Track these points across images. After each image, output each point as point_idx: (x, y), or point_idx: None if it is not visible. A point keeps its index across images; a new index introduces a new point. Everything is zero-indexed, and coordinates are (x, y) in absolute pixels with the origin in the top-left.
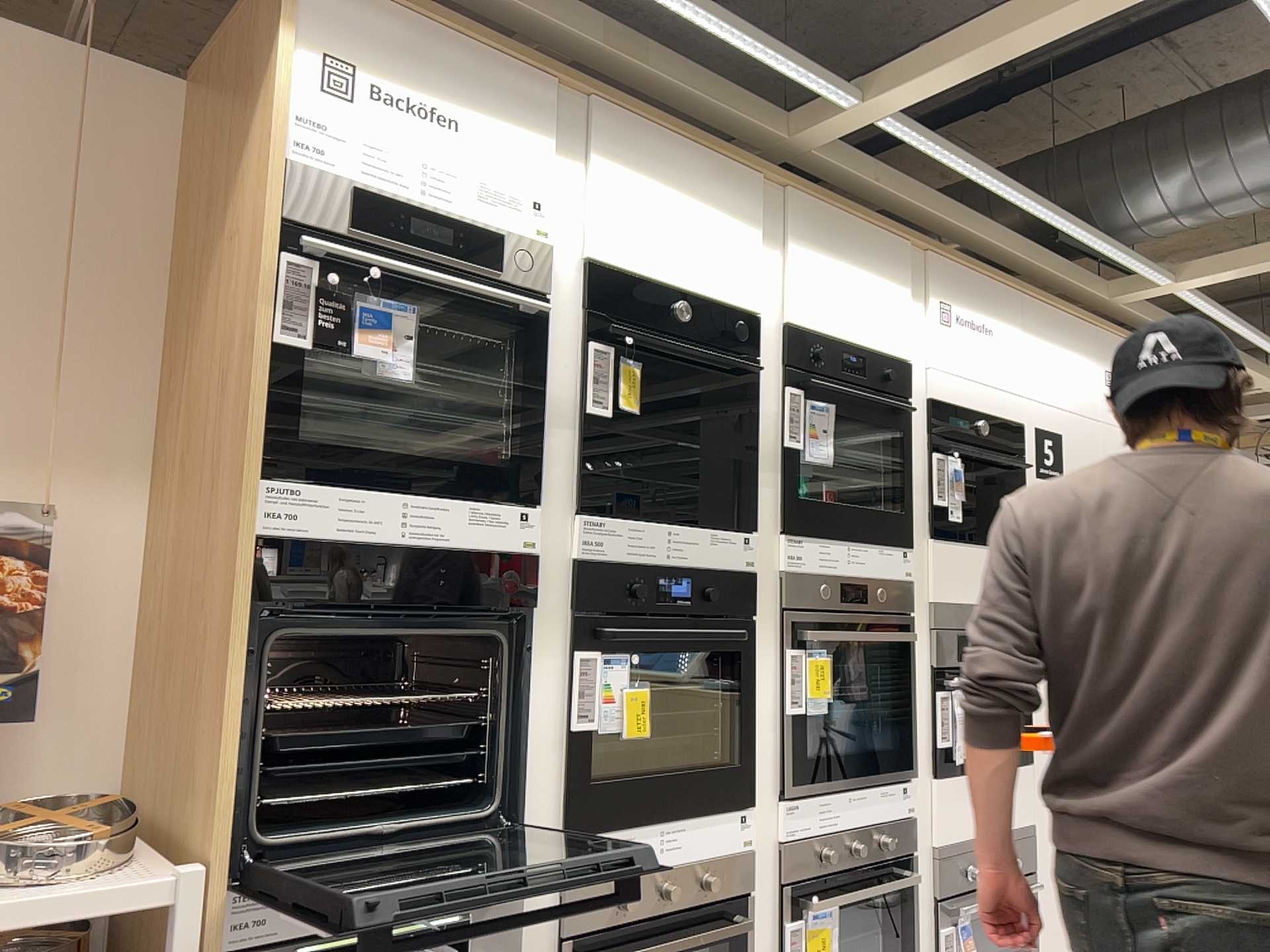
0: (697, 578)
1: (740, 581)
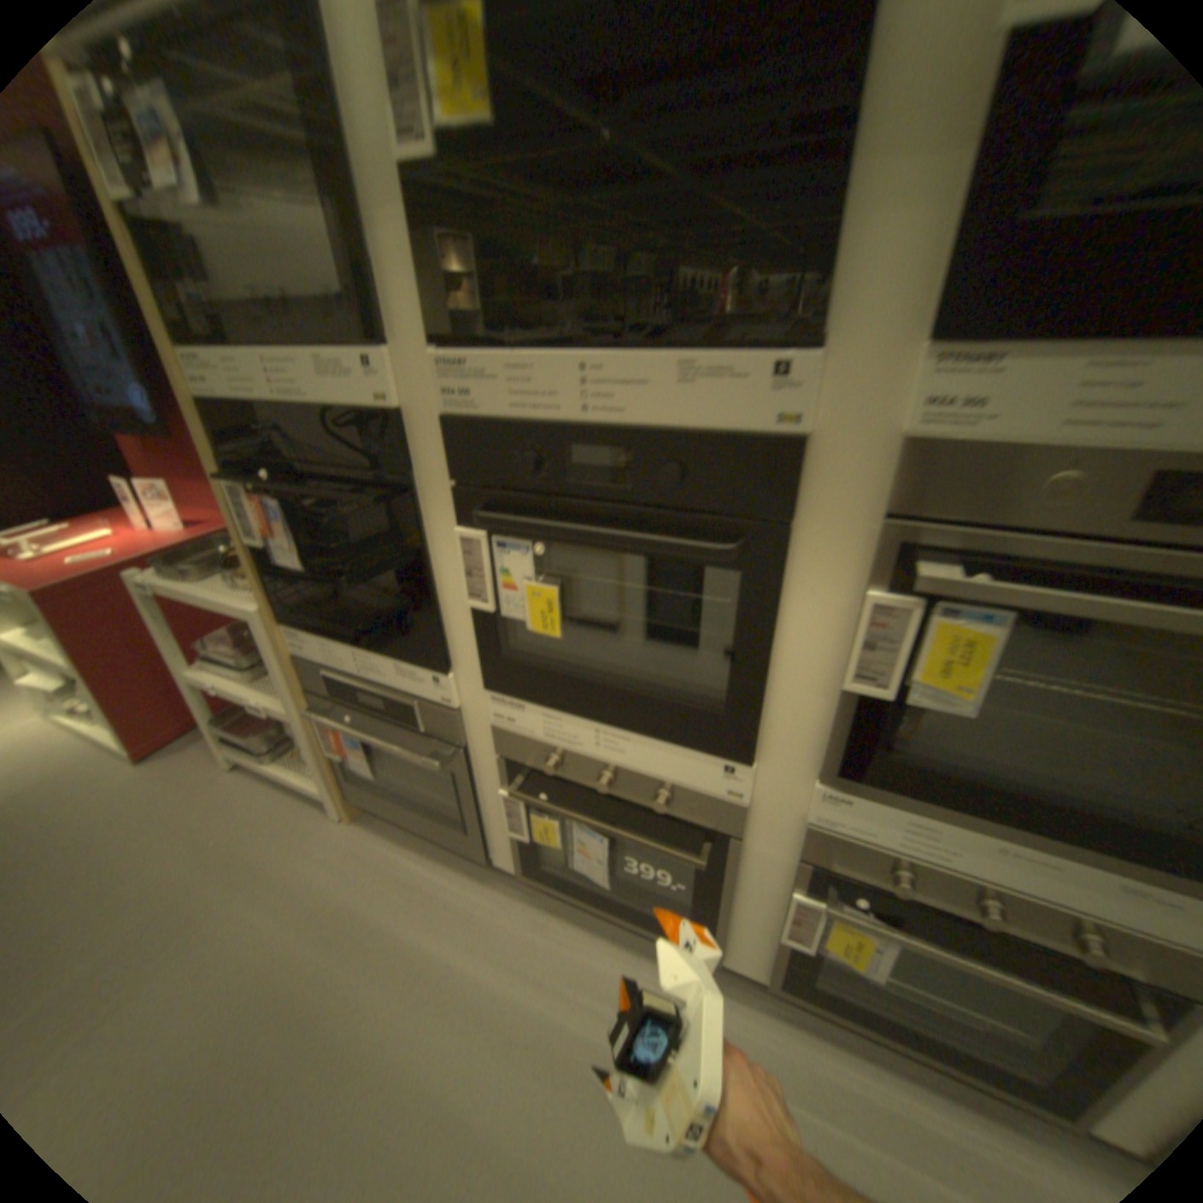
0: (651, 449)
1: (762, 457)
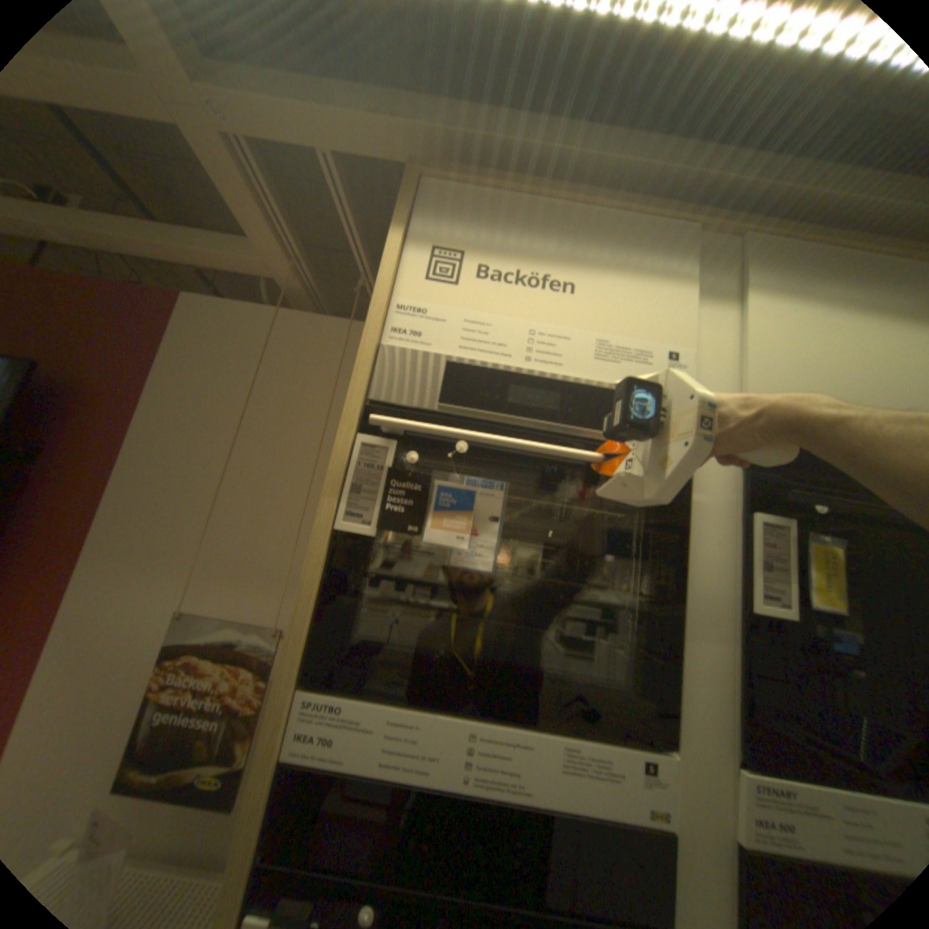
0: None
1: None
